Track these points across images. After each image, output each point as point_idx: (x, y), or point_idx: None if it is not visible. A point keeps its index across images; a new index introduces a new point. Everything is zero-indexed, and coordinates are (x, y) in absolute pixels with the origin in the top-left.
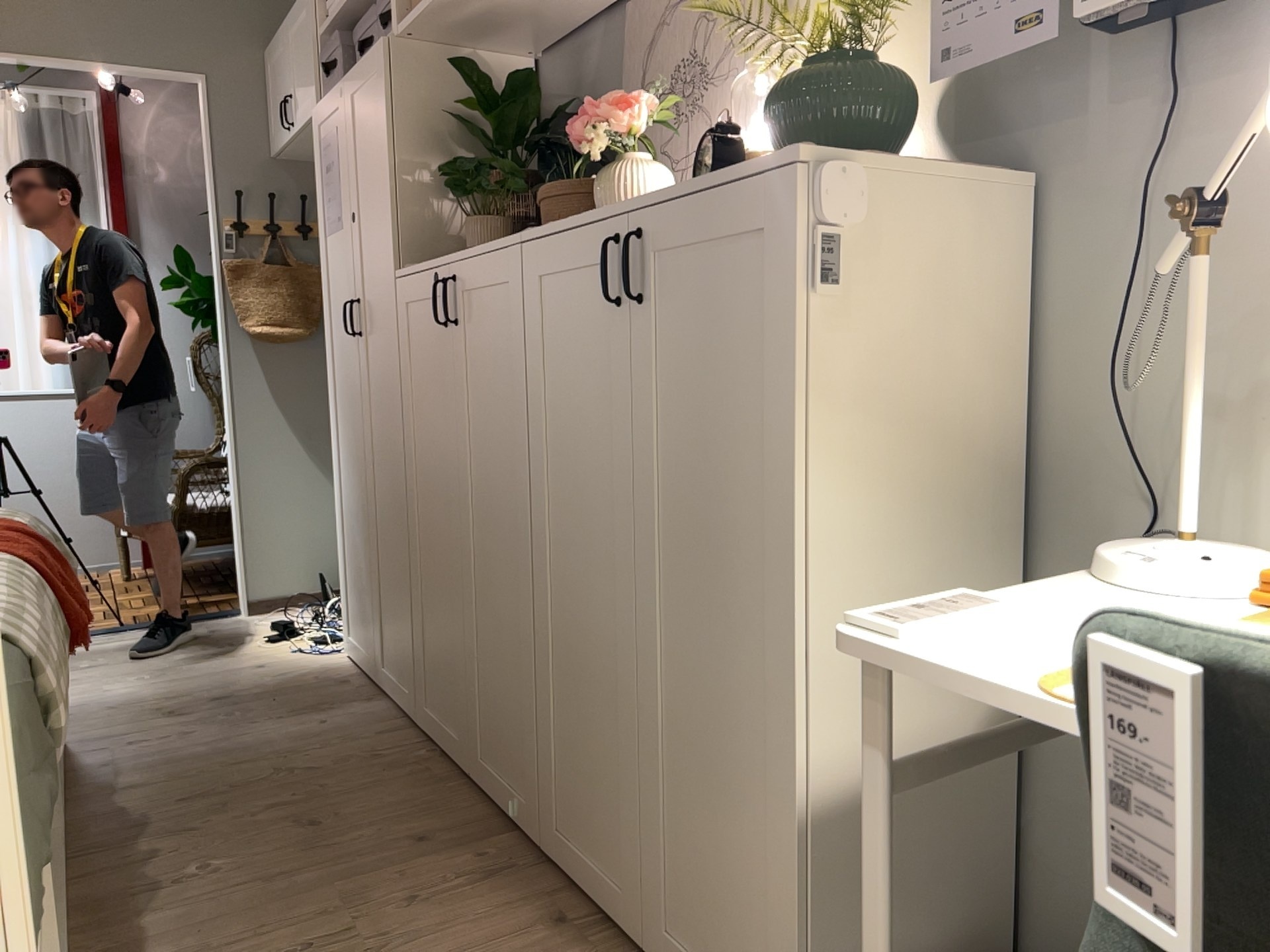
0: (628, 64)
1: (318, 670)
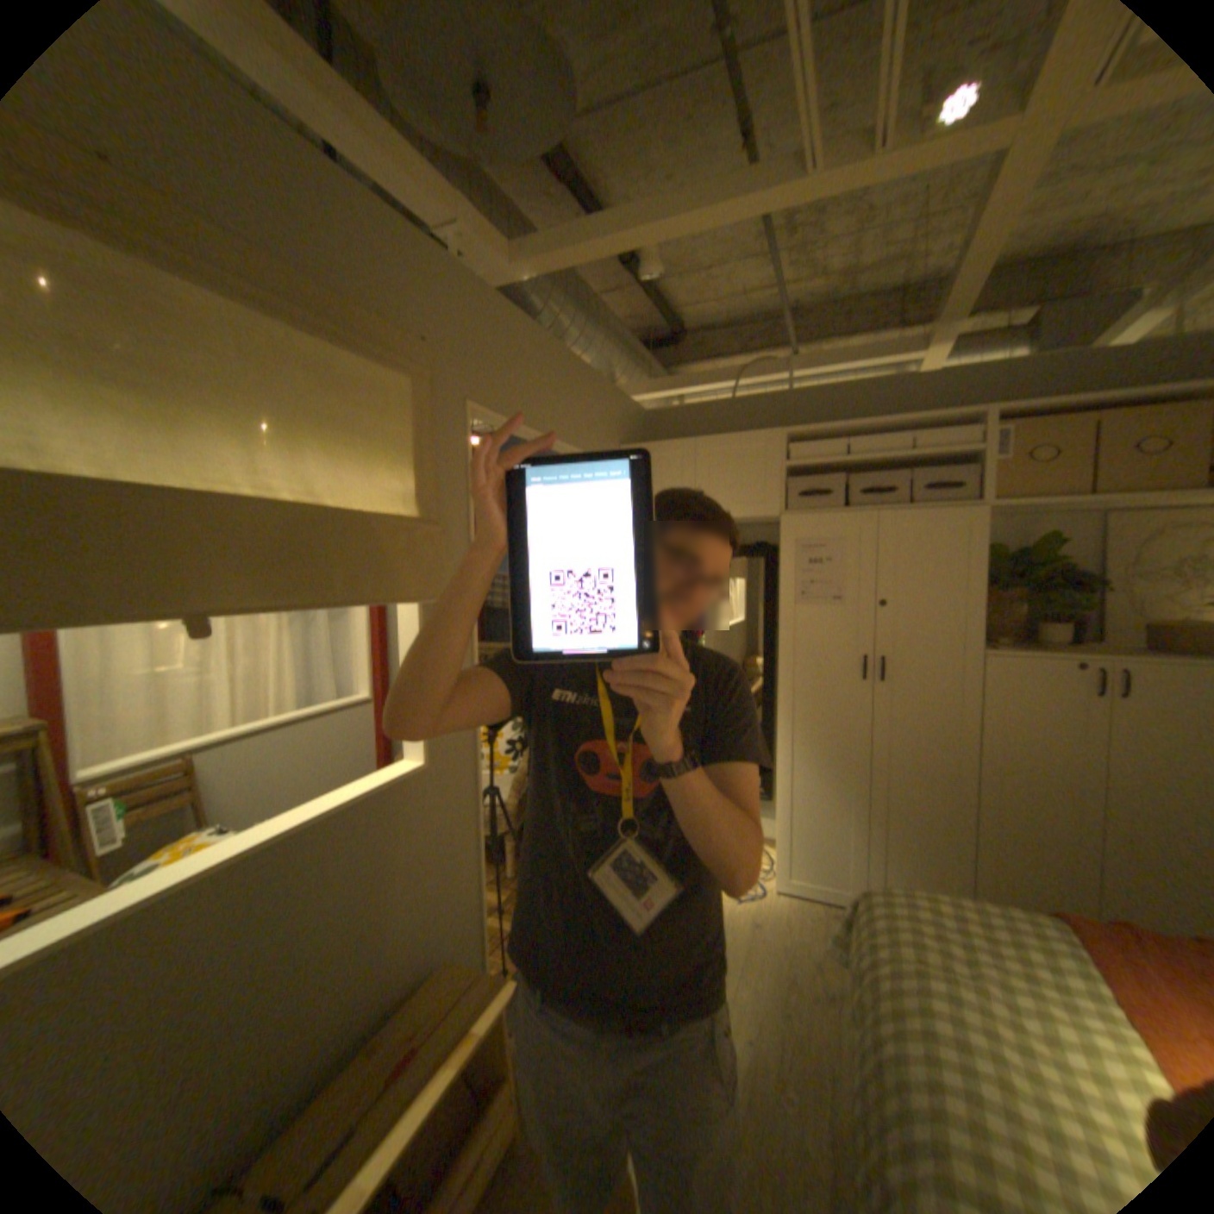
0: (1110, 547)
1: (797, 916)
